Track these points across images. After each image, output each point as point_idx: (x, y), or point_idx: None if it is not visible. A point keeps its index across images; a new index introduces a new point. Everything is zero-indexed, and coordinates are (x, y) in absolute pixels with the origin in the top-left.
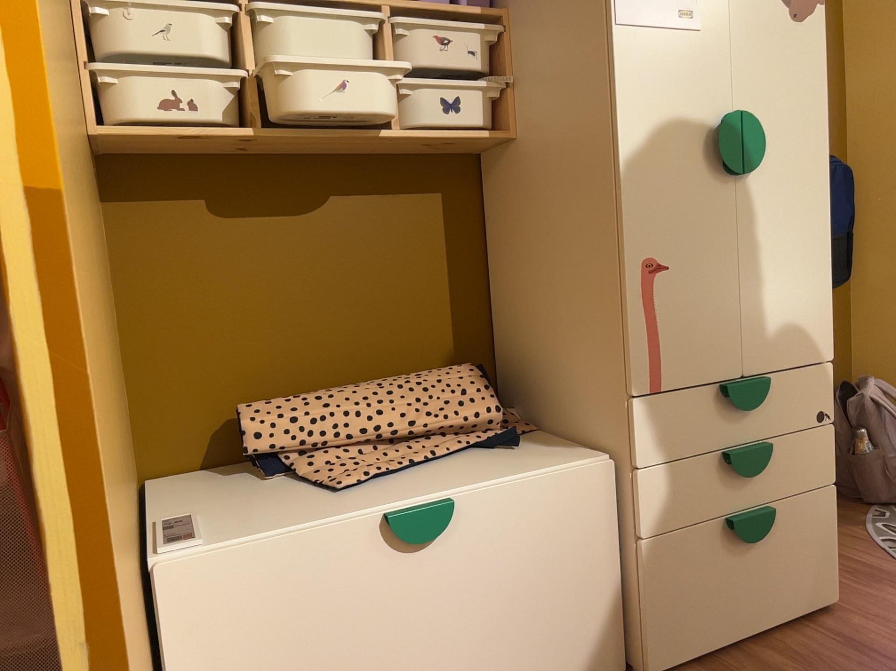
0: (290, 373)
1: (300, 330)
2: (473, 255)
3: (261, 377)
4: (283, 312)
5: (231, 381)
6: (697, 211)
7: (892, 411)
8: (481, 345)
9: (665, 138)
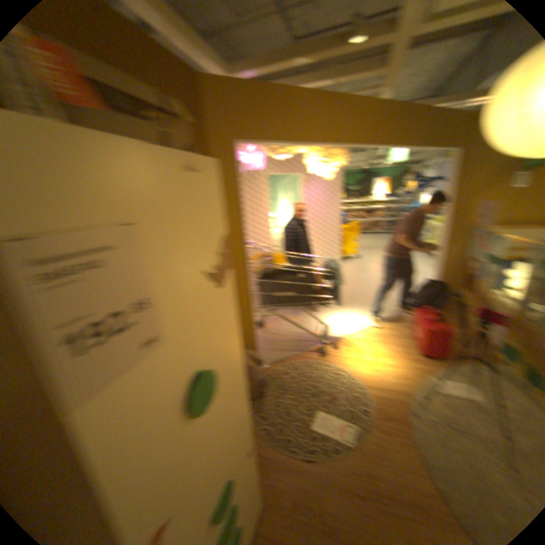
0: None
1: None
2: None
3: None
4: None
5: None
6: (183, 457)
7: (251, 353)
8: None
9: (152, 442)
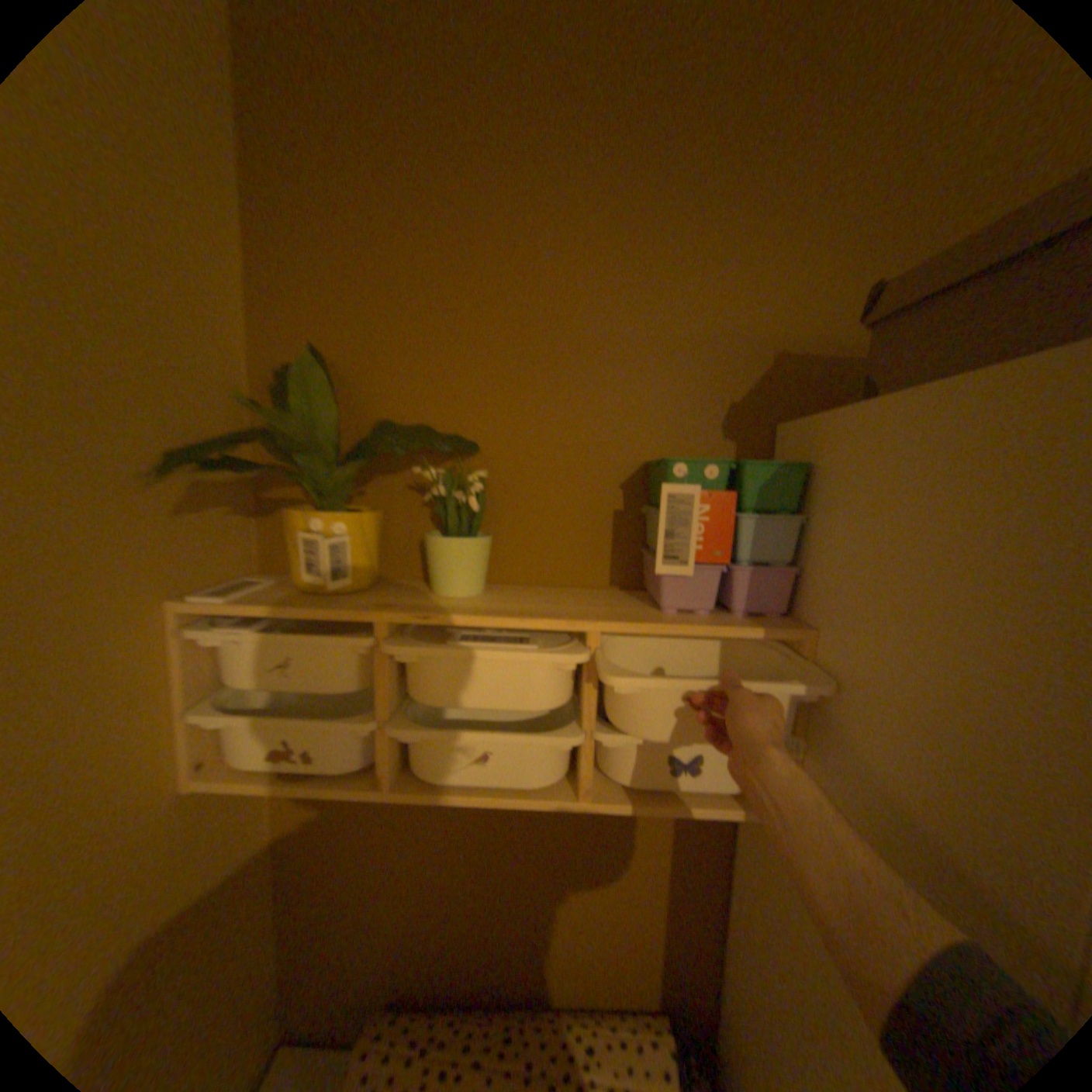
0: (445, 967)
1: (463, 926)
2: (709, 875)
3: (413, 965)
4: (446, 904)
5: (379, 963)
6: None
7: None
8: (700, 984)
9: None
